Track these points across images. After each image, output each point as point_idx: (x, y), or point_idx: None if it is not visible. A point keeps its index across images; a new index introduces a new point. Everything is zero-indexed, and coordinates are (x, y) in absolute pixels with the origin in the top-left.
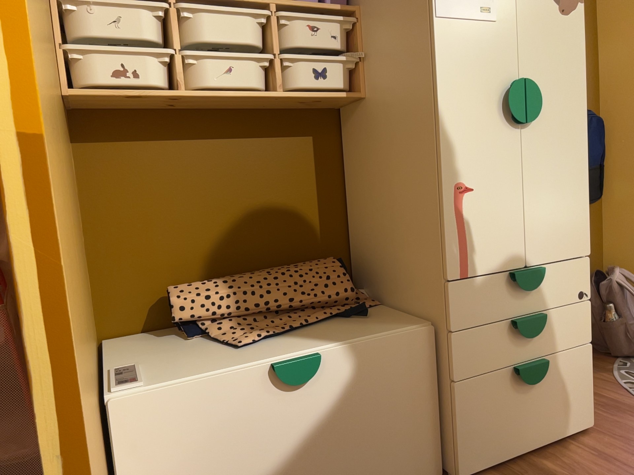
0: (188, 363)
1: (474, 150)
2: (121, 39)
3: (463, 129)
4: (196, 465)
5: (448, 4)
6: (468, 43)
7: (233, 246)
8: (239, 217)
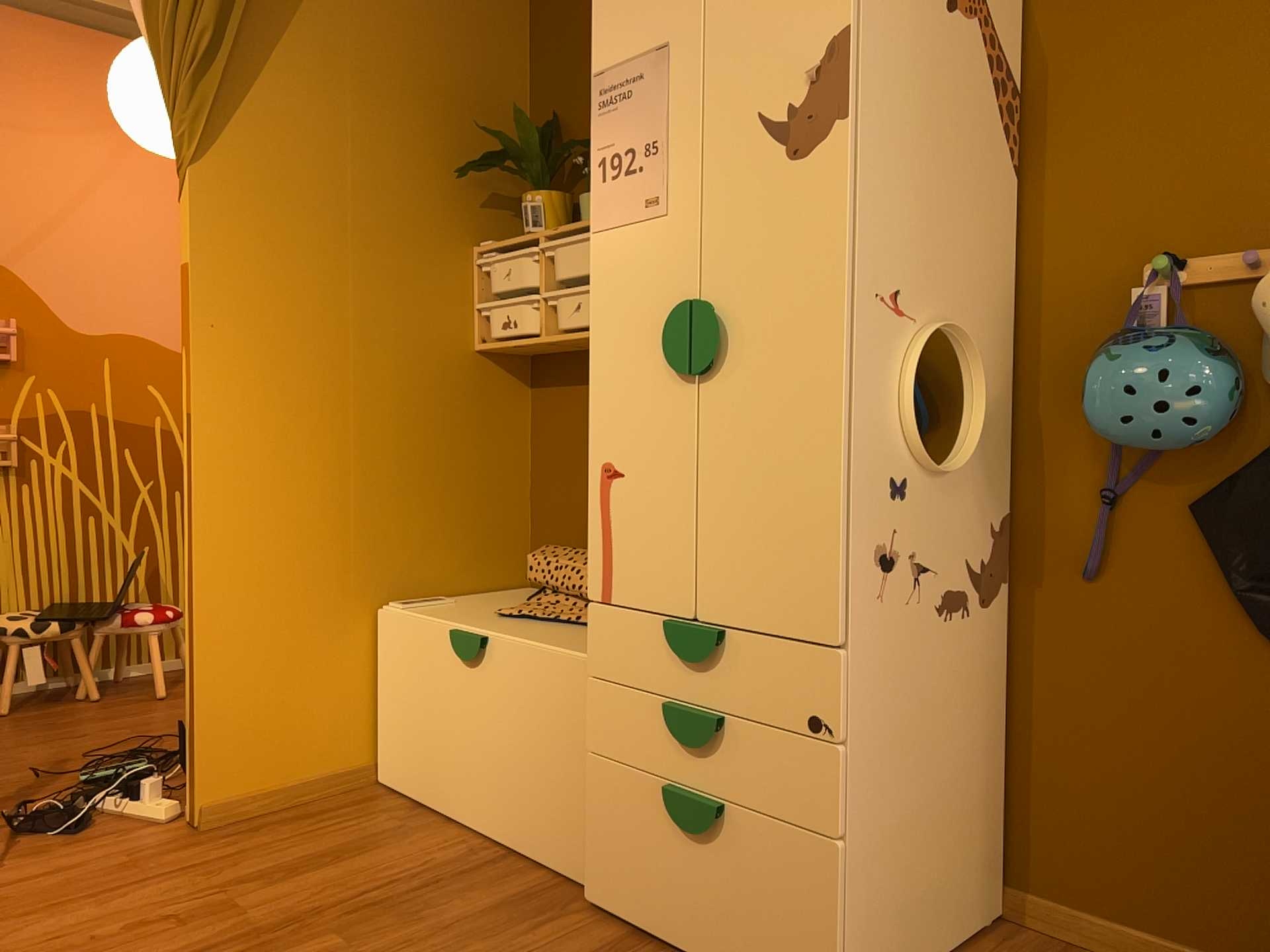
0: (458, 610)
1: (626, 416)
2: (510, 289)
3: (615, 384)
4: (410, 694)
5: (605, 209)
6: (628, 257)
7: None
8: None
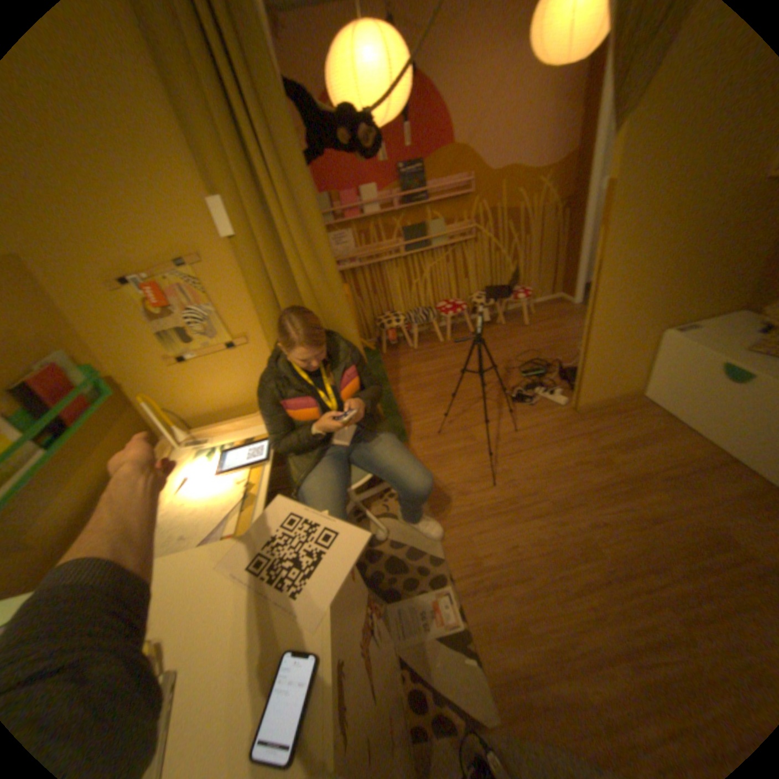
0: (717, 339)
1: None
2: None
3: None
4: (679, 374)
5: None
6: None
7: None
8: None
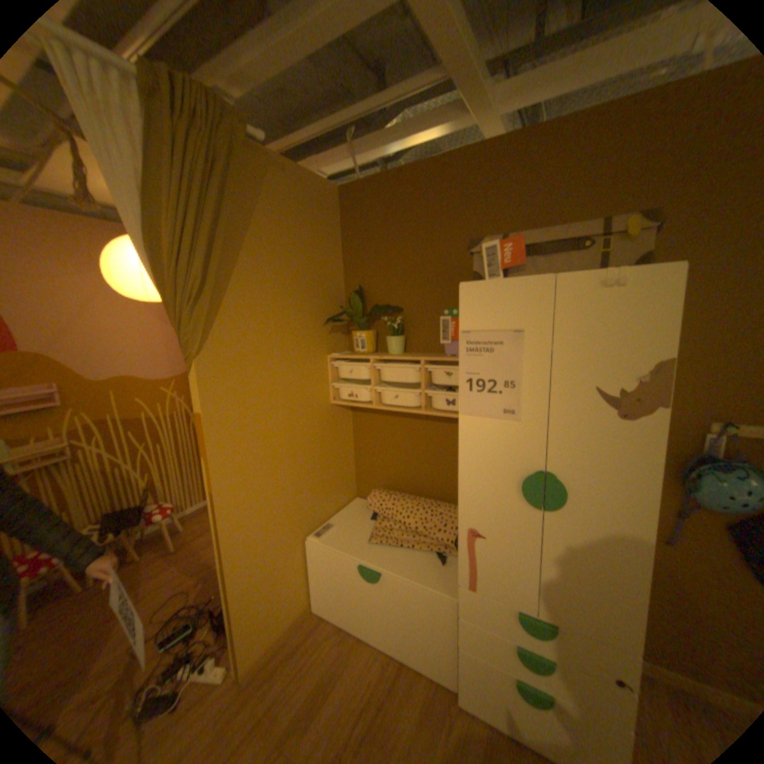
0: (347, 538)
1: (488, 512)
2: (351, 379)
3: (479, 495)
4: (331, 583)
5: (471, 406)
6: (489, 435)
7: (415, 477)
8: (420, 463)
